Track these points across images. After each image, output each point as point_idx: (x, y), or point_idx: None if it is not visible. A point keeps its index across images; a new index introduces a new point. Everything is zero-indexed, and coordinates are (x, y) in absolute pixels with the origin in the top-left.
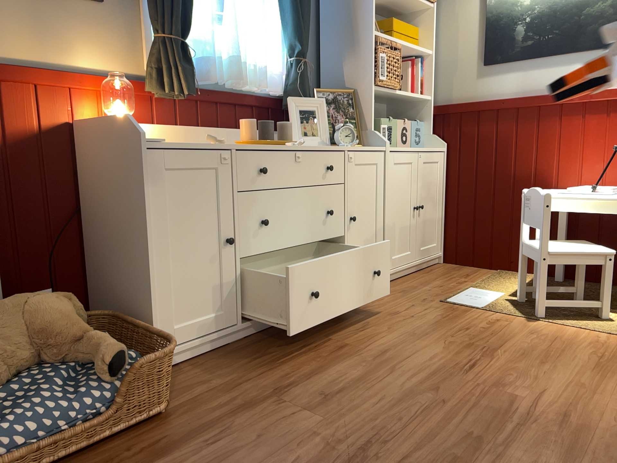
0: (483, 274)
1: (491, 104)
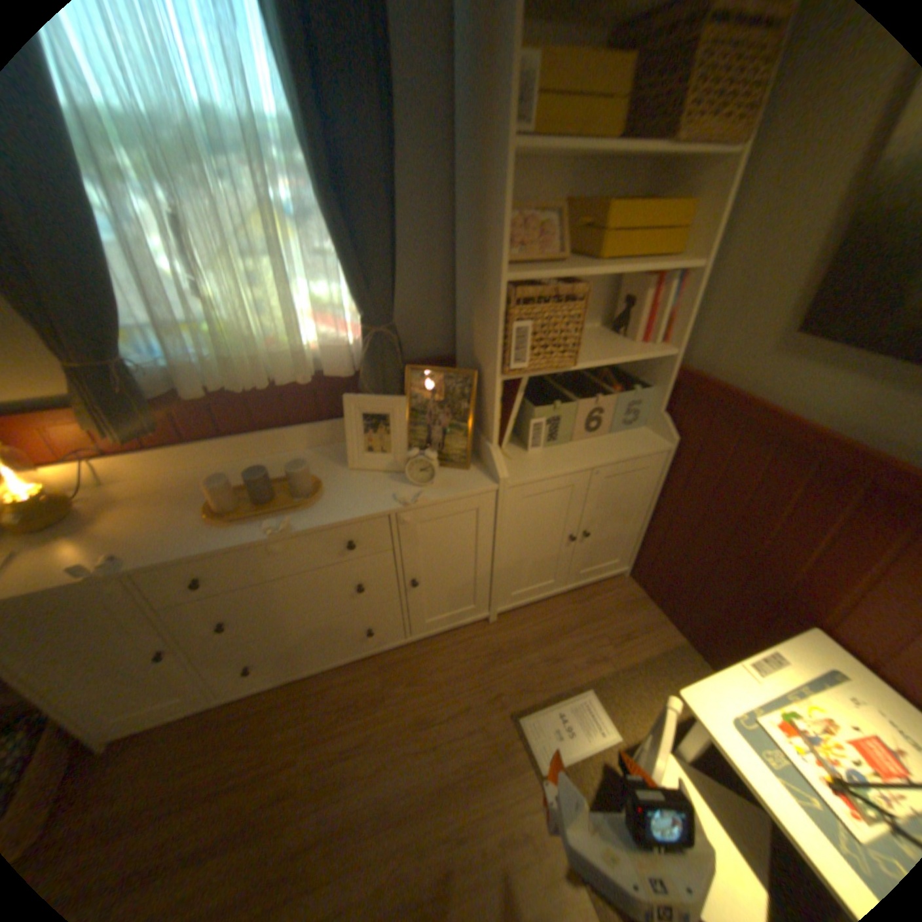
0: (654, 646)
1: (777, 421)
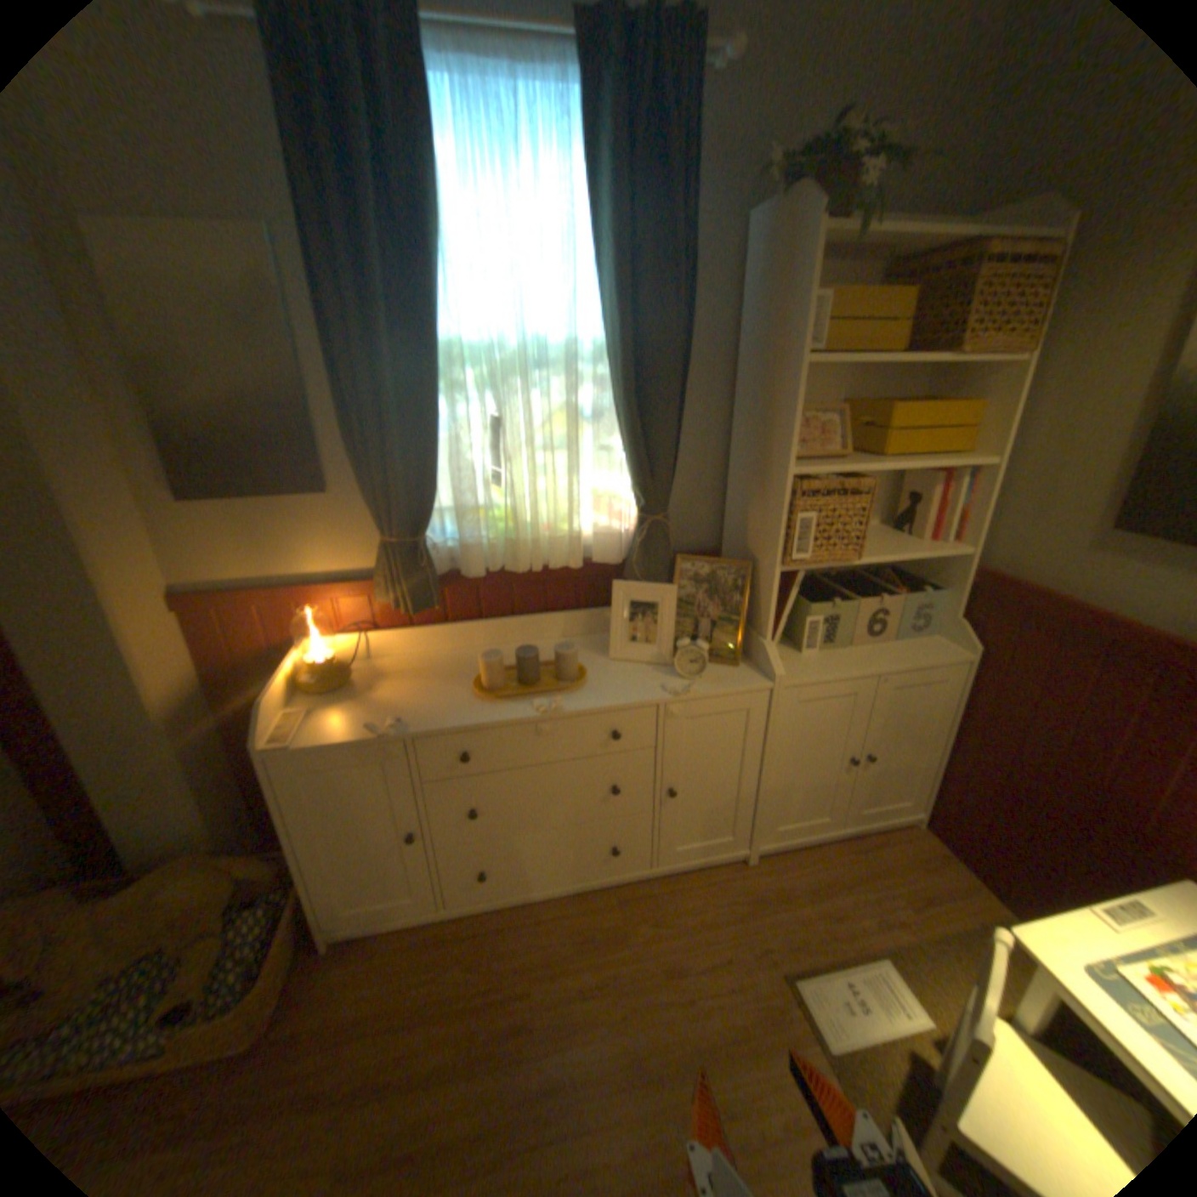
0: (968, 917)
1: (1101, 624)
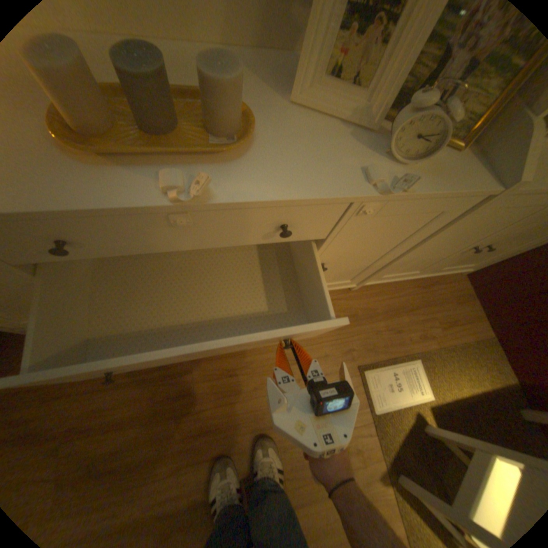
0: (471, 335)
1: None
